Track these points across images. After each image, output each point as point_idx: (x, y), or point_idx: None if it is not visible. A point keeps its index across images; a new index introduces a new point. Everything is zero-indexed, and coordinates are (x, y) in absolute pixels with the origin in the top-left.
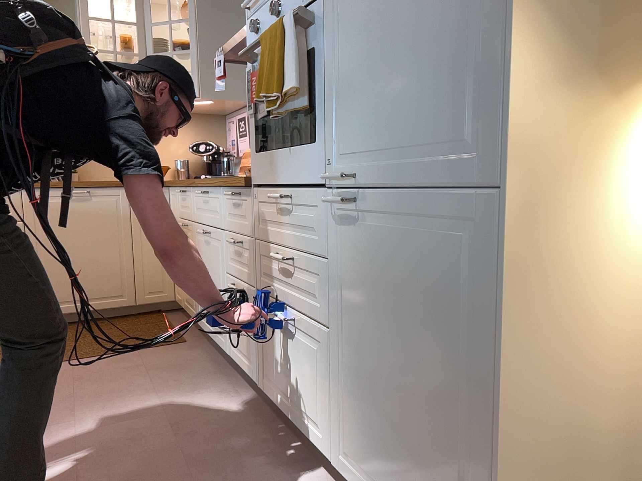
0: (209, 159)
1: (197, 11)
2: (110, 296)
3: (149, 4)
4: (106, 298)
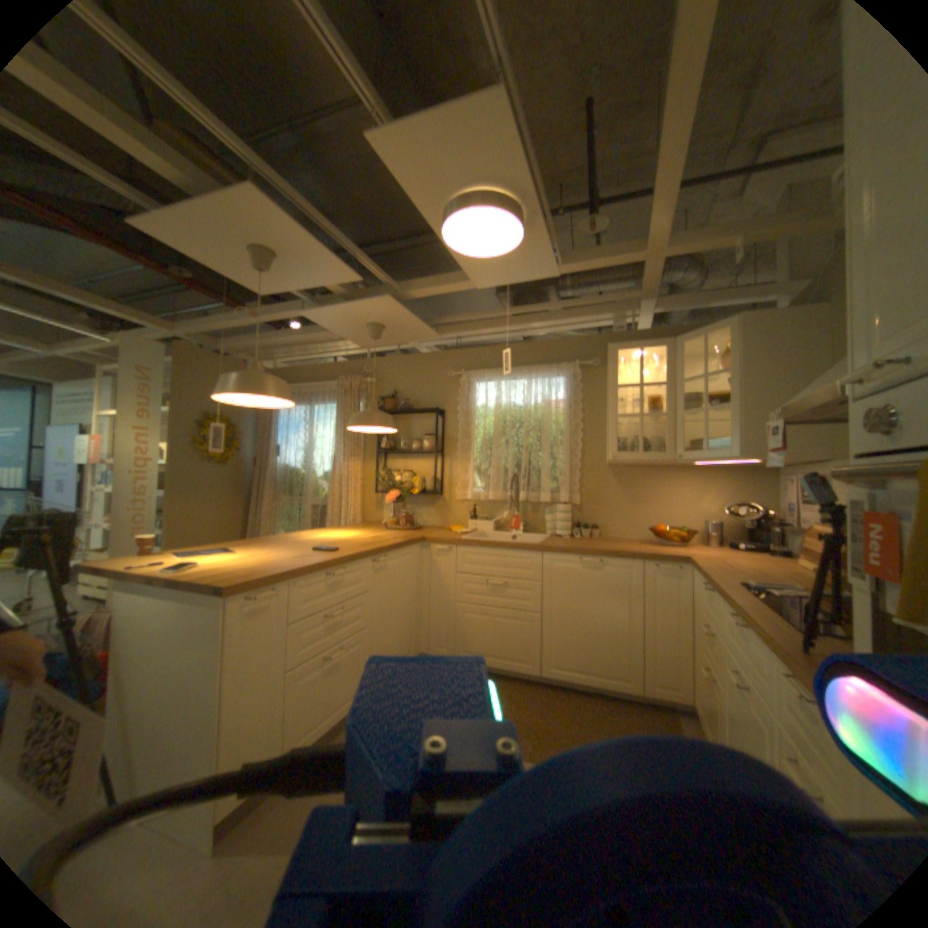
0: (752, 522)
1: (742, 358)
2: (616, 679)
3: (682, 361)
4: (611, 679)
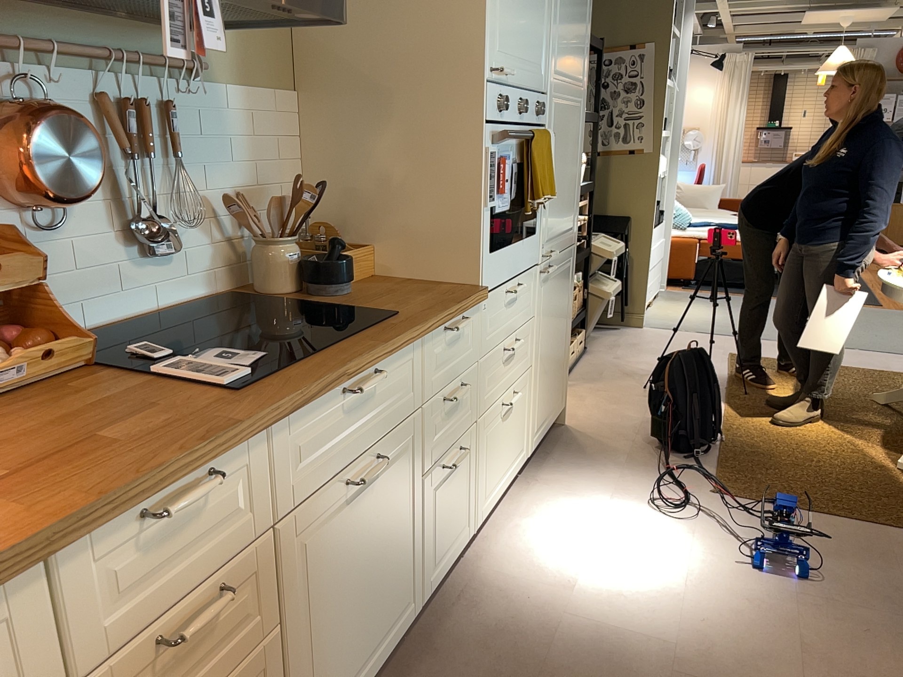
0: None
1: None
2: None
3: None
4: None
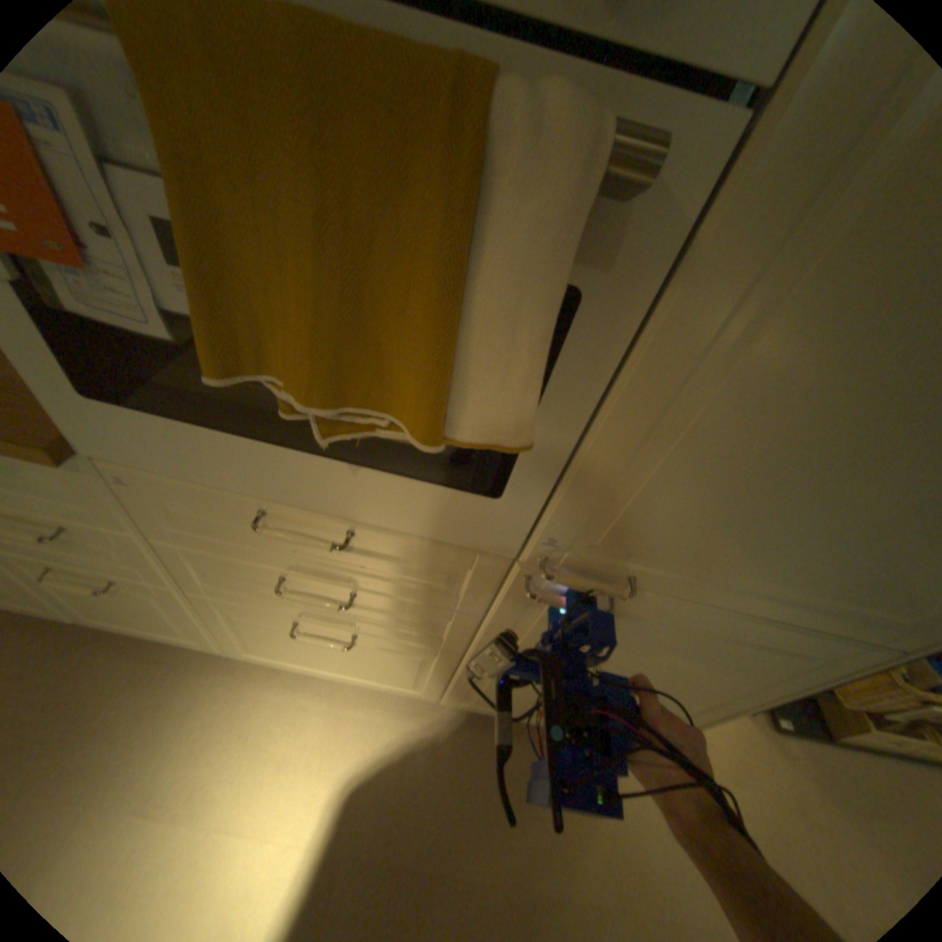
0: None
1: None
2: None
3: None
4: None
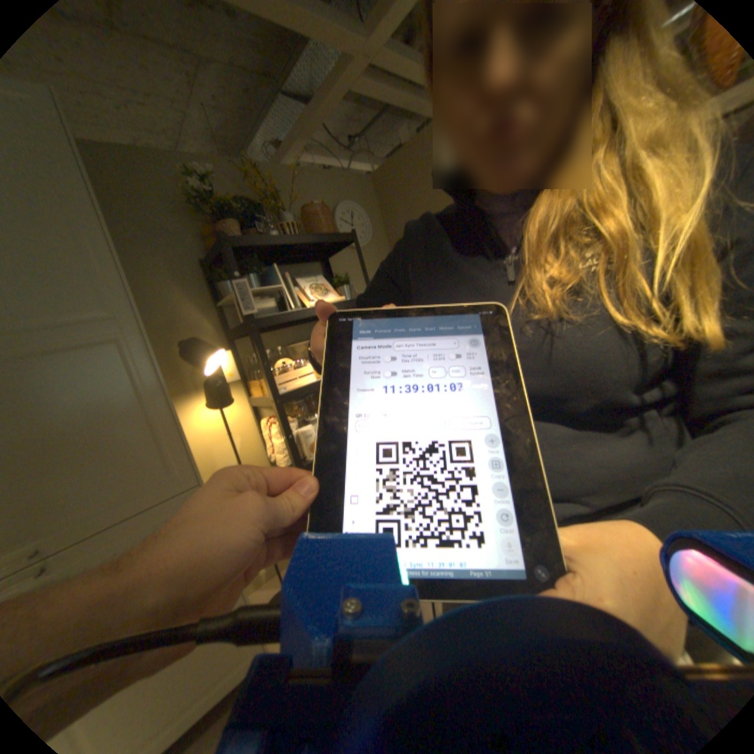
0: None
1: None
2: None
3: None
4: None
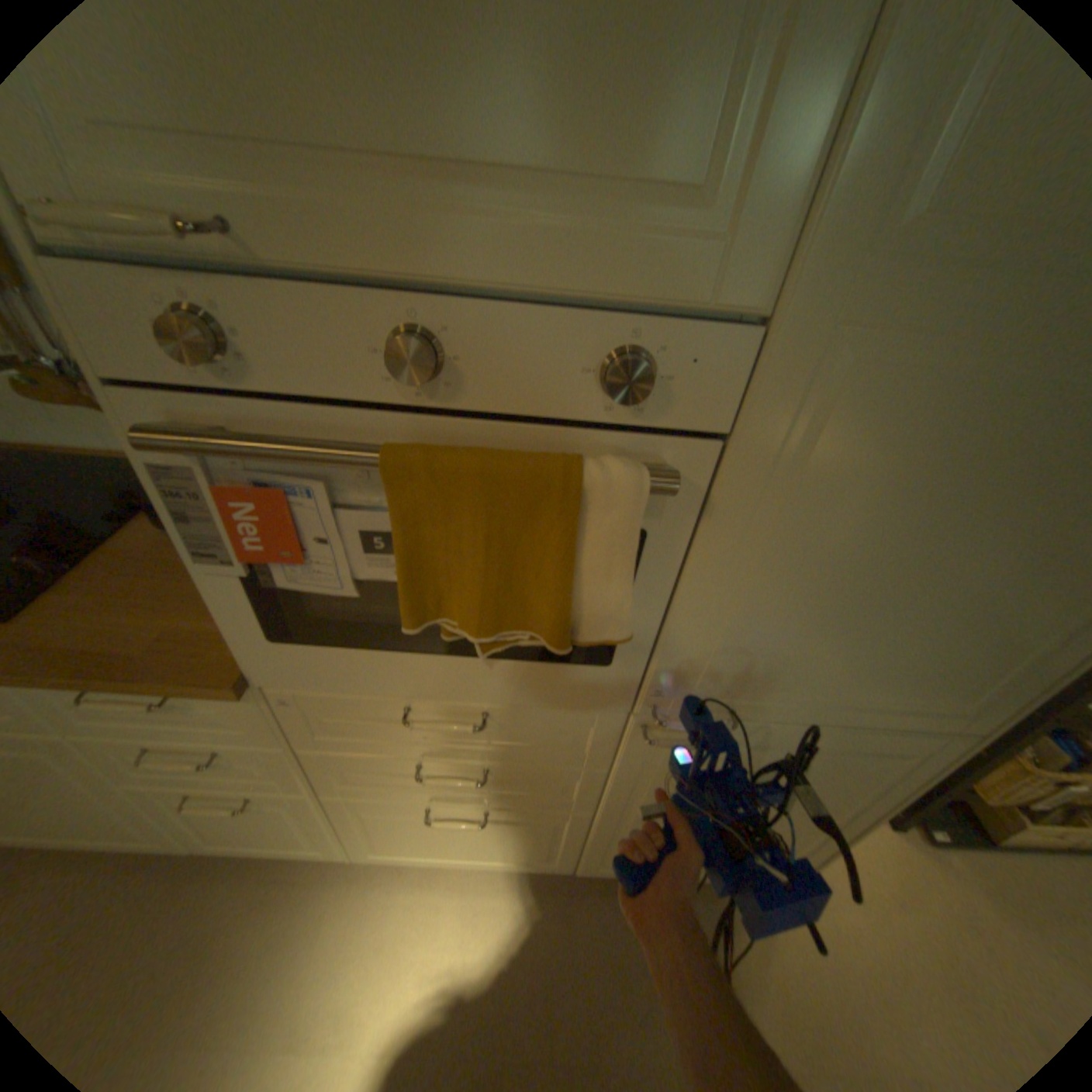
0: None
1: None
2: None
3: None
4: None
